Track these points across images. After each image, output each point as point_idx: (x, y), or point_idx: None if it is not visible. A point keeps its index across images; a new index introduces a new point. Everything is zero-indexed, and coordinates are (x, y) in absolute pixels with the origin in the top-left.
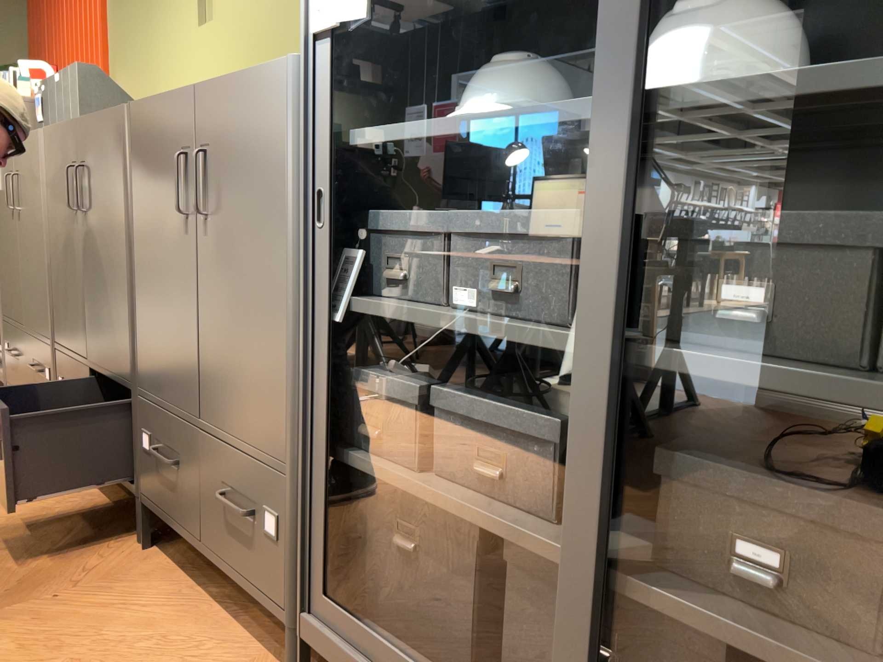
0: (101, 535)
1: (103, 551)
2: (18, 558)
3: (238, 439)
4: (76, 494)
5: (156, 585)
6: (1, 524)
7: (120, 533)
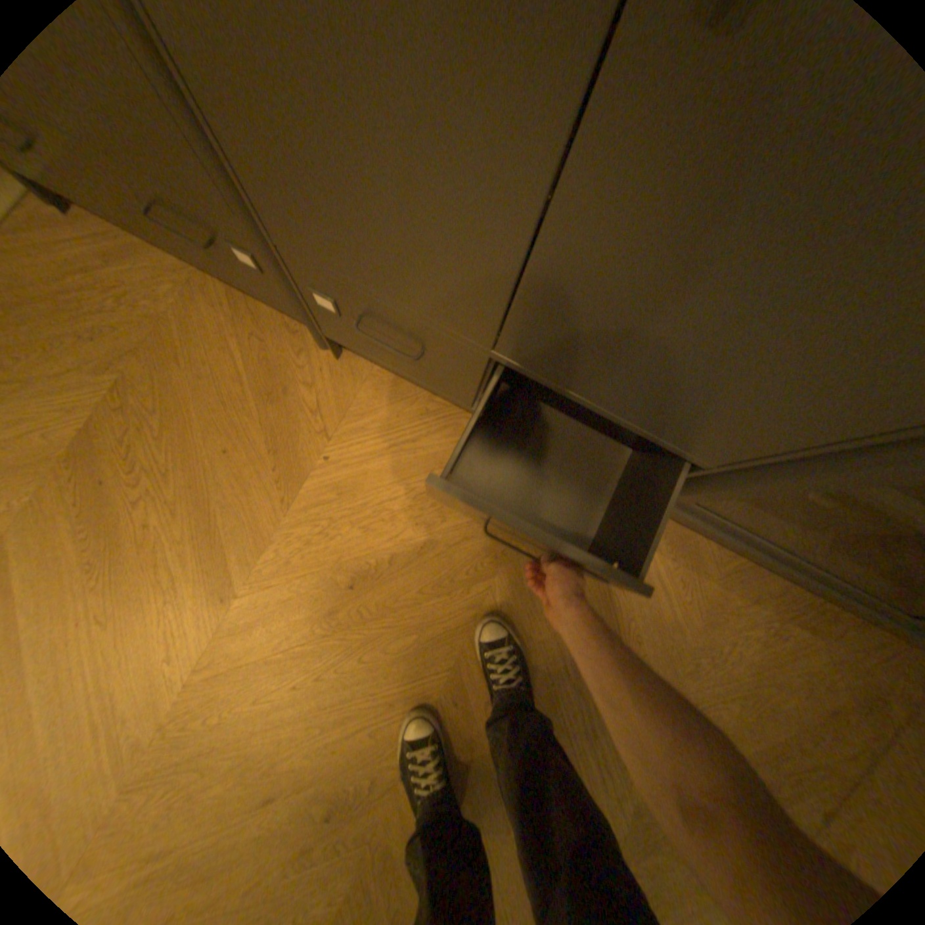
0: (267, 346)
1: (295, 370)
2: (223, 414)
3: (600, 407)
4: (153, 273)
5: (394, 405)
6: (134, 363)
7: (281, 332)
